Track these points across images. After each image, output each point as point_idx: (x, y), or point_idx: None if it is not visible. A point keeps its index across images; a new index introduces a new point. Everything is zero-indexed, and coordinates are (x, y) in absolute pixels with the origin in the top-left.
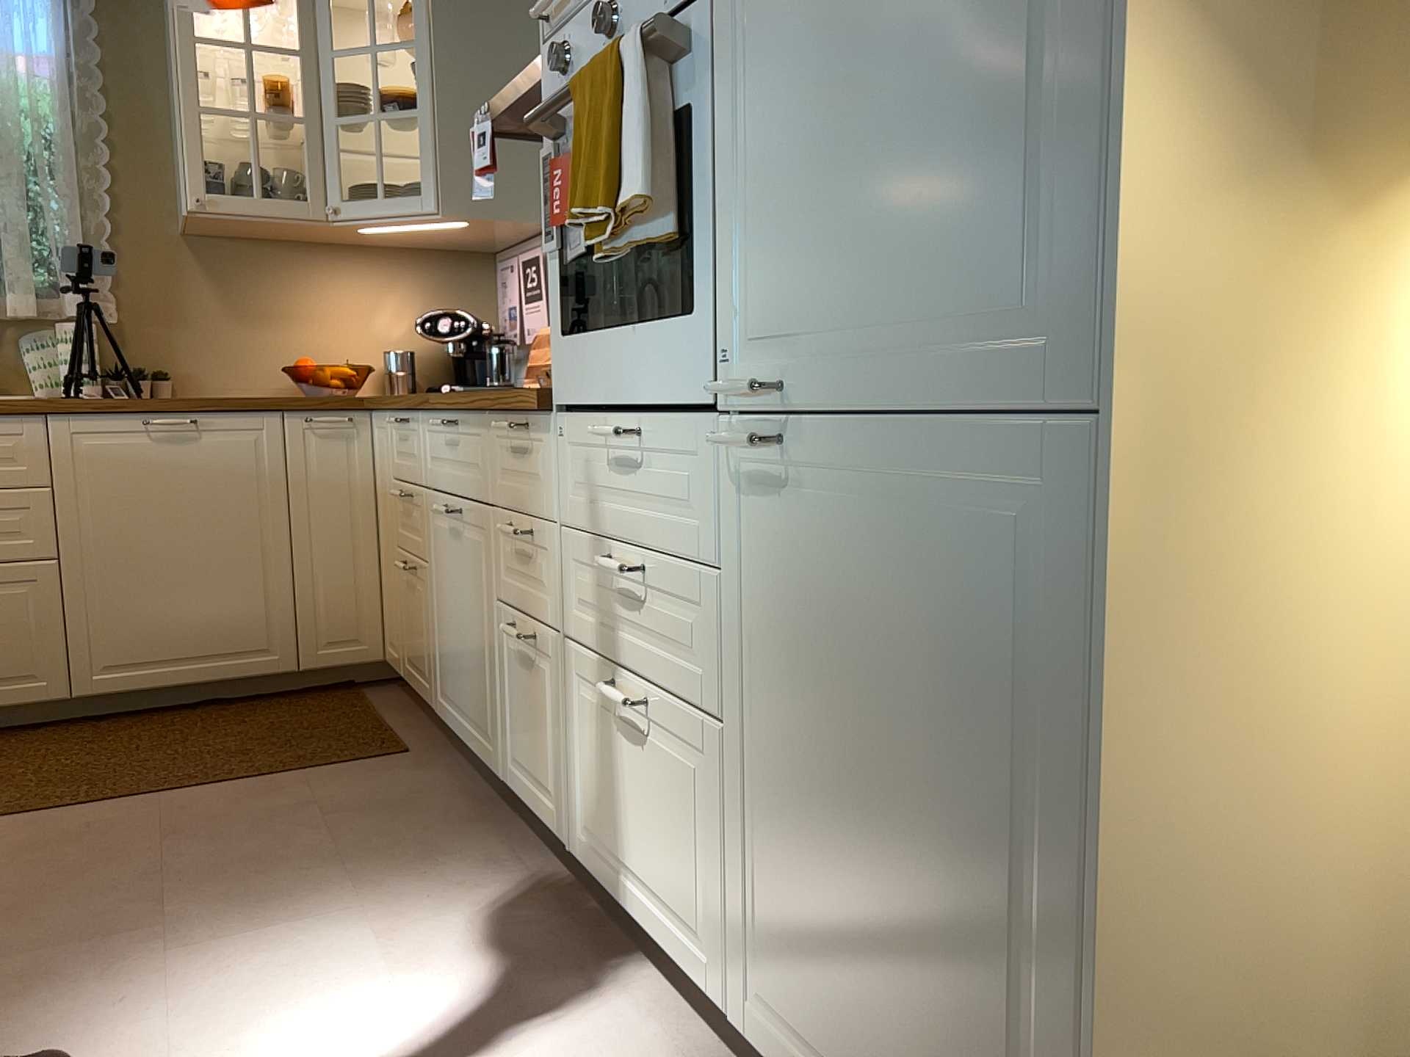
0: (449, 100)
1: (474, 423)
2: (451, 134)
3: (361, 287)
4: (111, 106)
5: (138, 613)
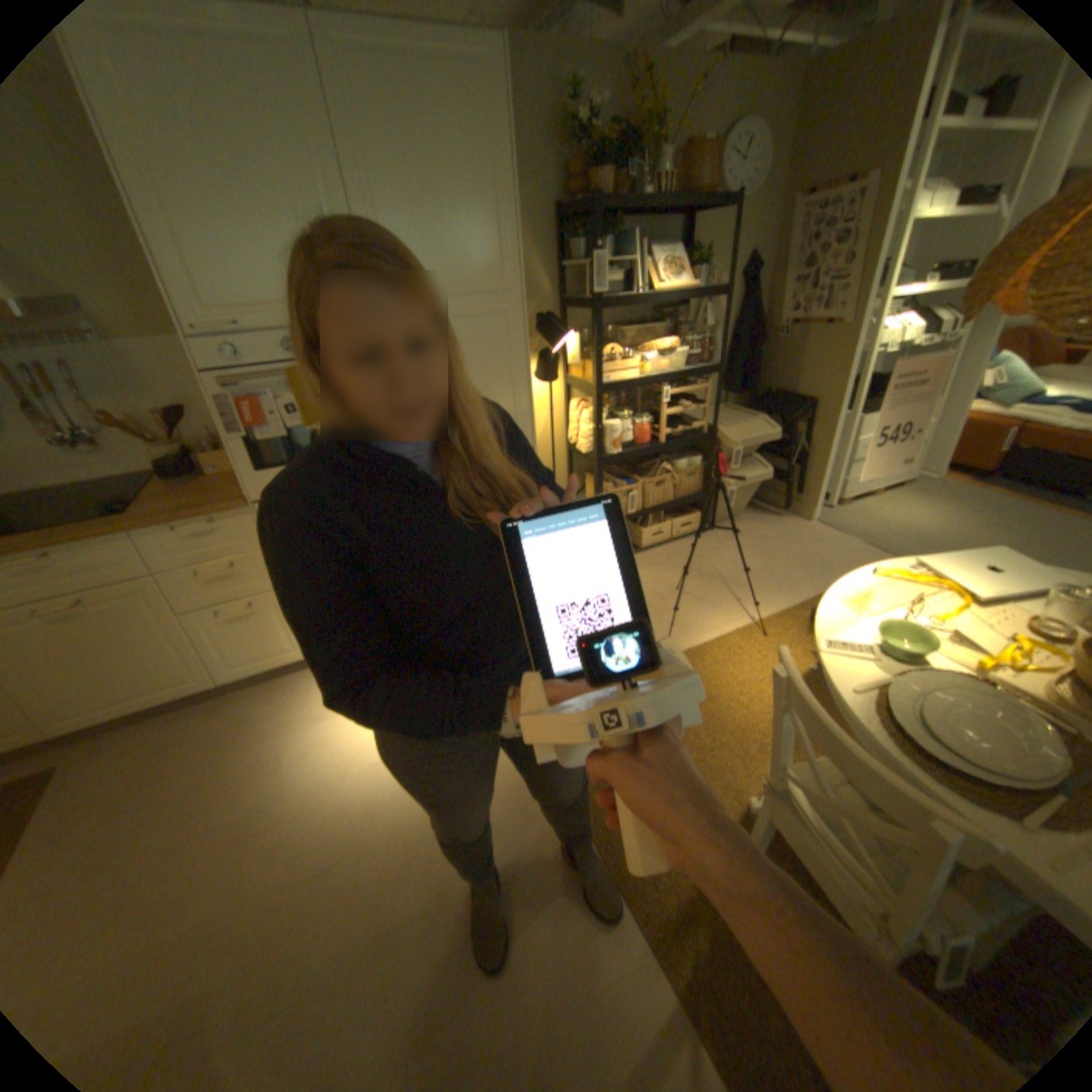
0: None
1: (93, 545)
2: None
3: None
4: None
5: None
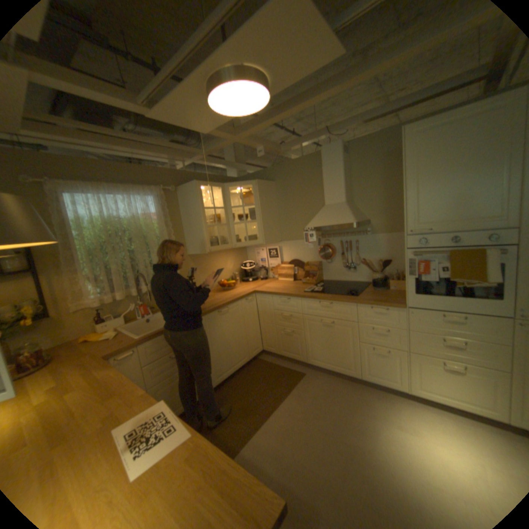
0: (262, 218)
1: (345, 304)
2: (263, 226)
3: (223, 259)
4: (168, 225)
5: (222, 361)
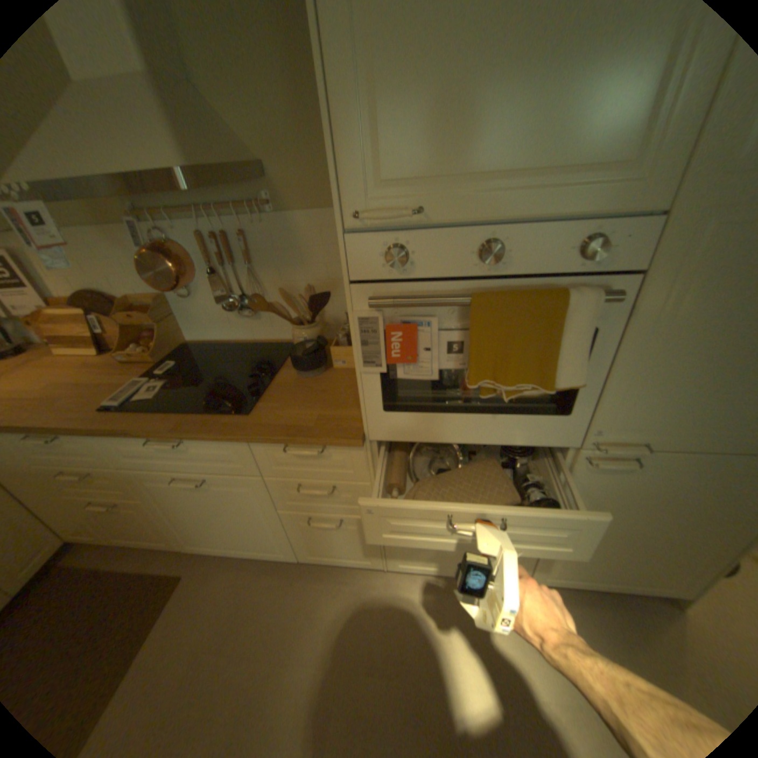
0: None
1: (219, 443)
2: None
3: None
4: None
5: None
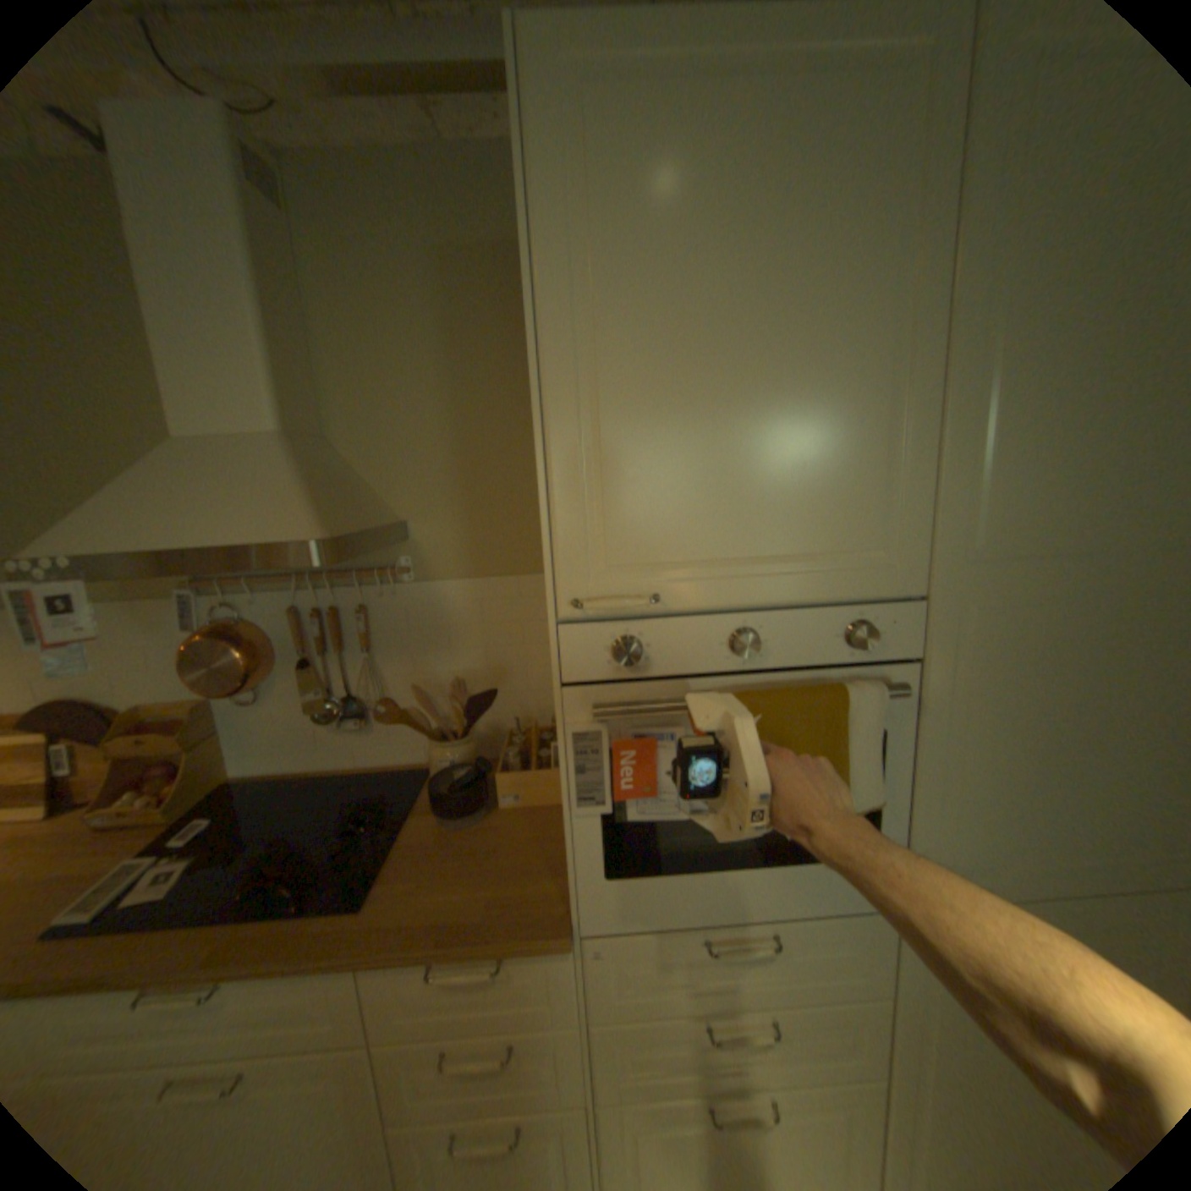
0: None
1: (296, 978)
2: None
3: None
4: None
5: None
